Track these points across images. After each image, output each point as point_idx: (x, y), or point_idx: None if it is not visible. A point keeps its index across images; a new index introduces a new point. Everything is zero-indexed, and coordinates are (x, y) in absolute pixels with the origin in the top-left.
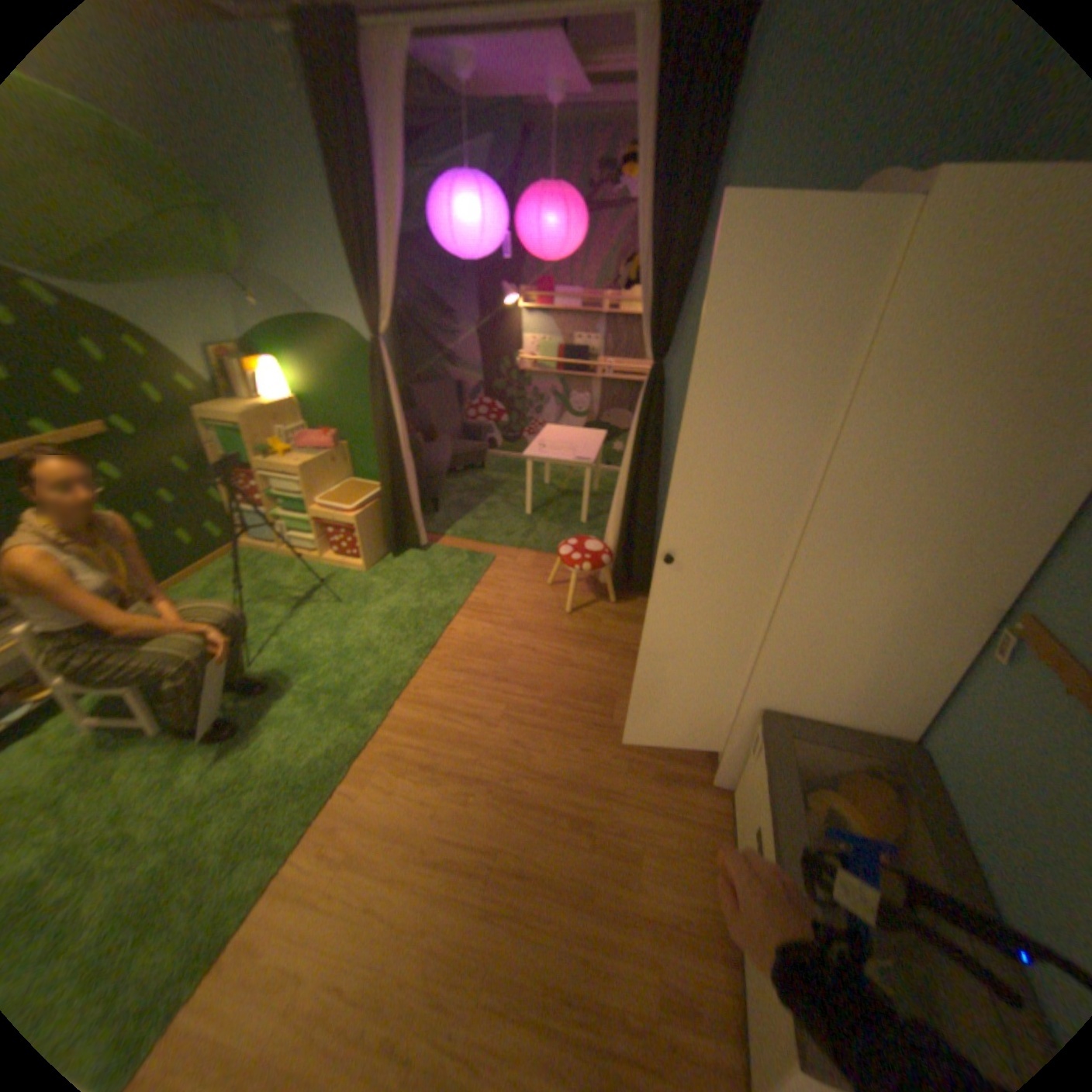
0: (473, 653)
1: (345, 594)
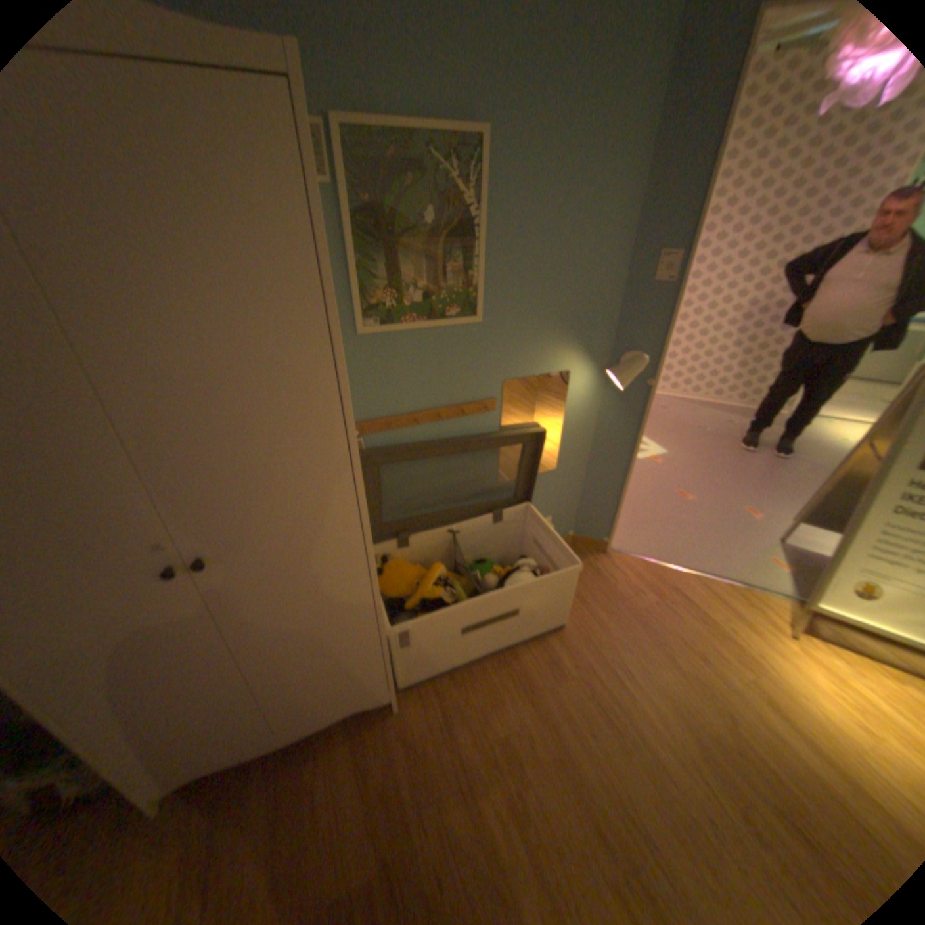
0: None
1: None
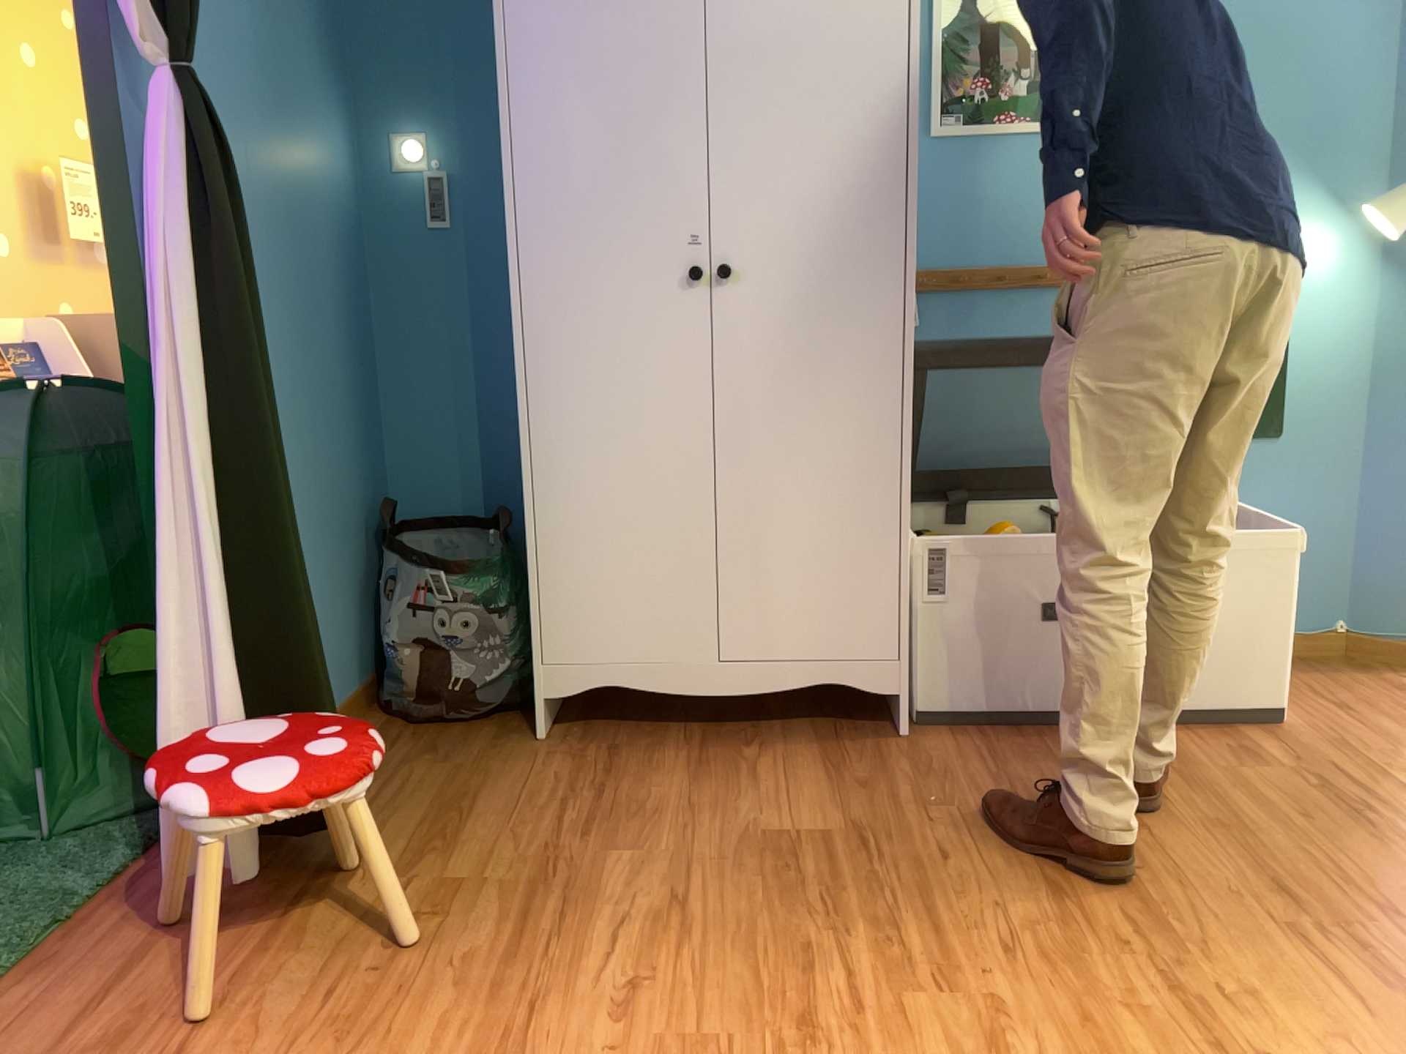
0: None
1: None
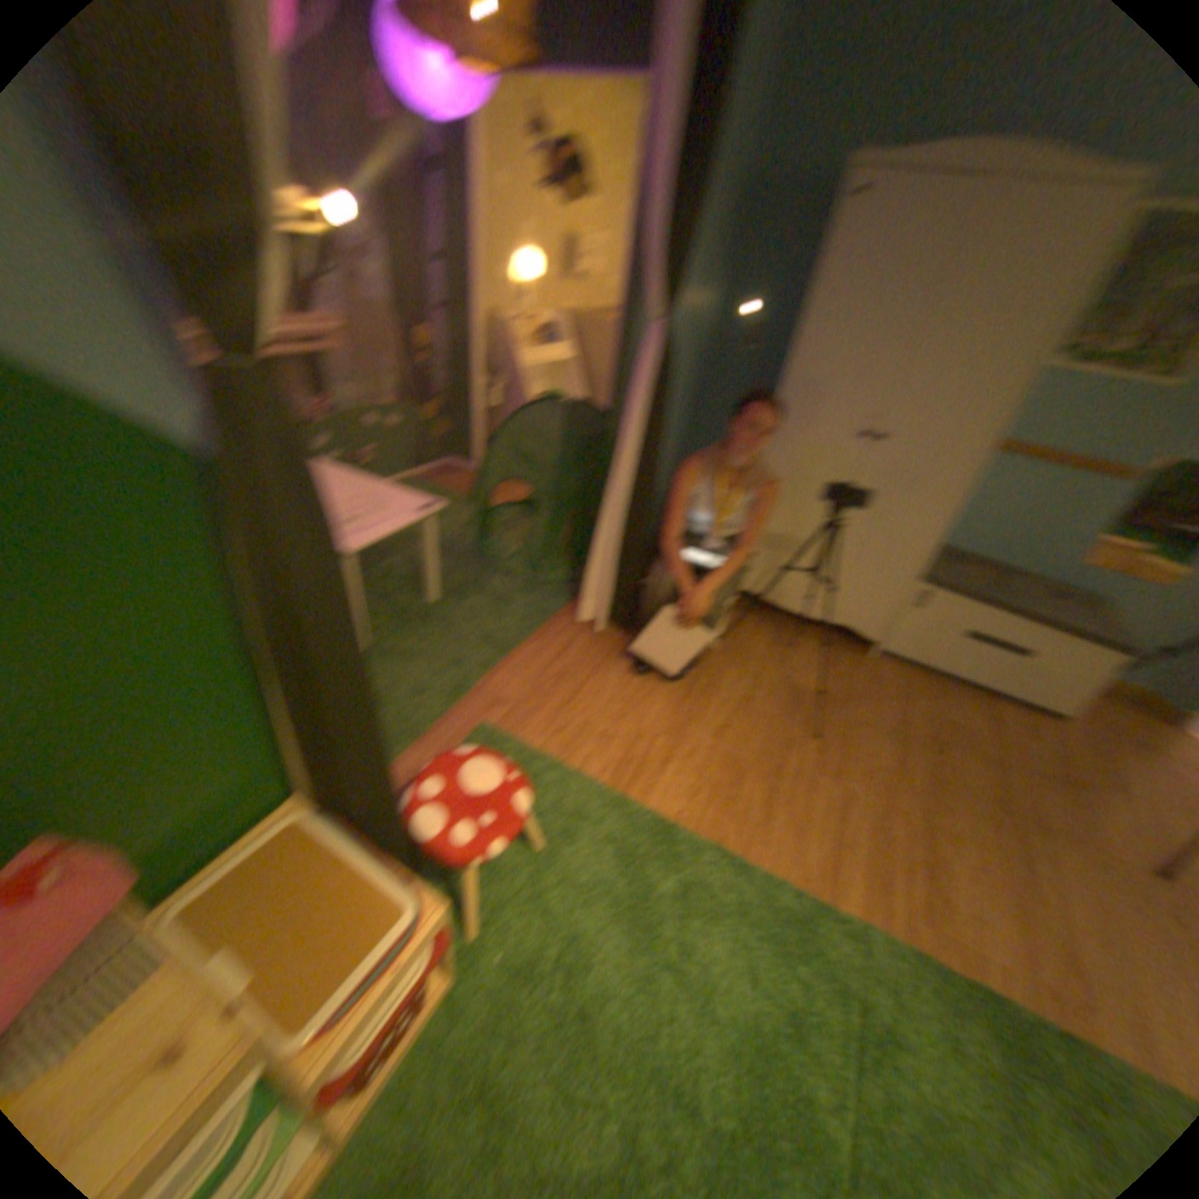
0: (725, 793)
1: (526, 1033)
